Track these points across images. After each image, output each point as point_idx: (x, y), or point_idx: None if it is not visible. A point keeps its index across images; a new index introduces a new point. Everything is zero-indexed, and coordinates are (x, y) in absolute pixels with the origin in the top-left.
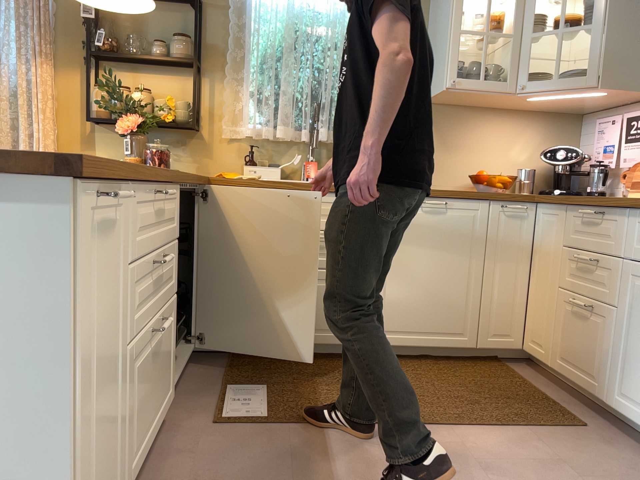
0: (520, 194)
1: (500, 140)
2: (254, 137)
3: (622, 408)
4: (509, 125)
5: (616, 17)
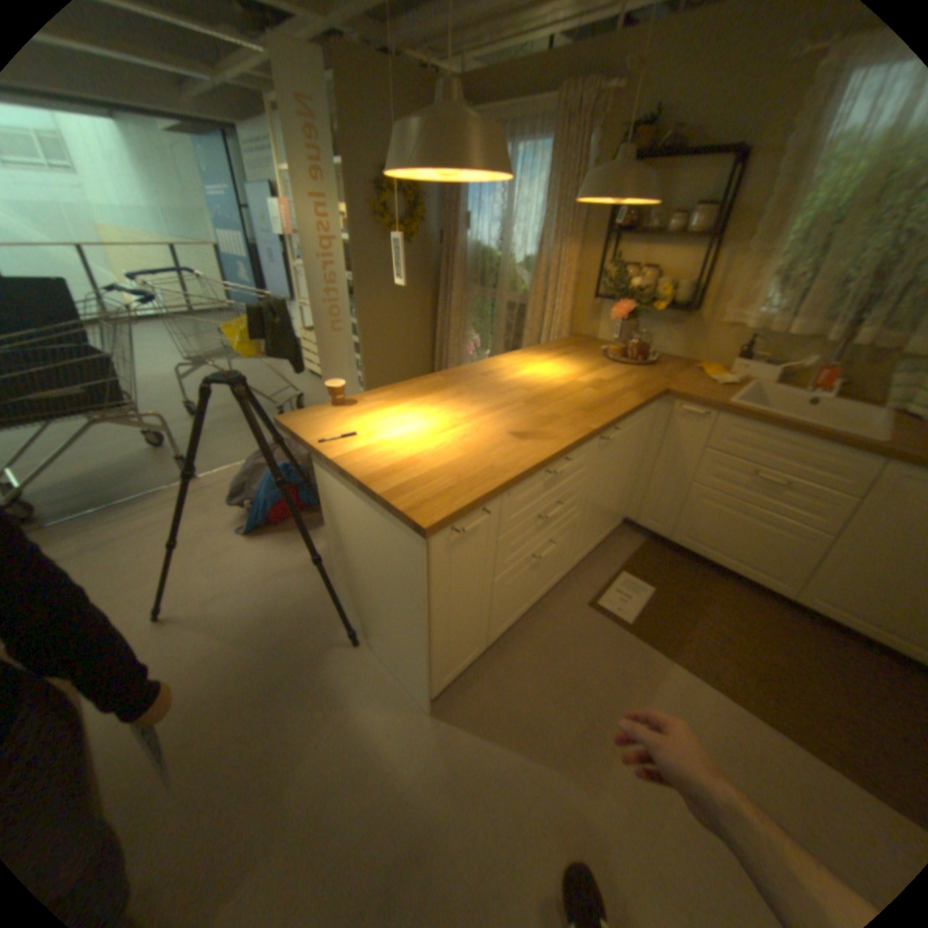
0: None
1: None
2: (761, 325)
3: None
4: None
5: None
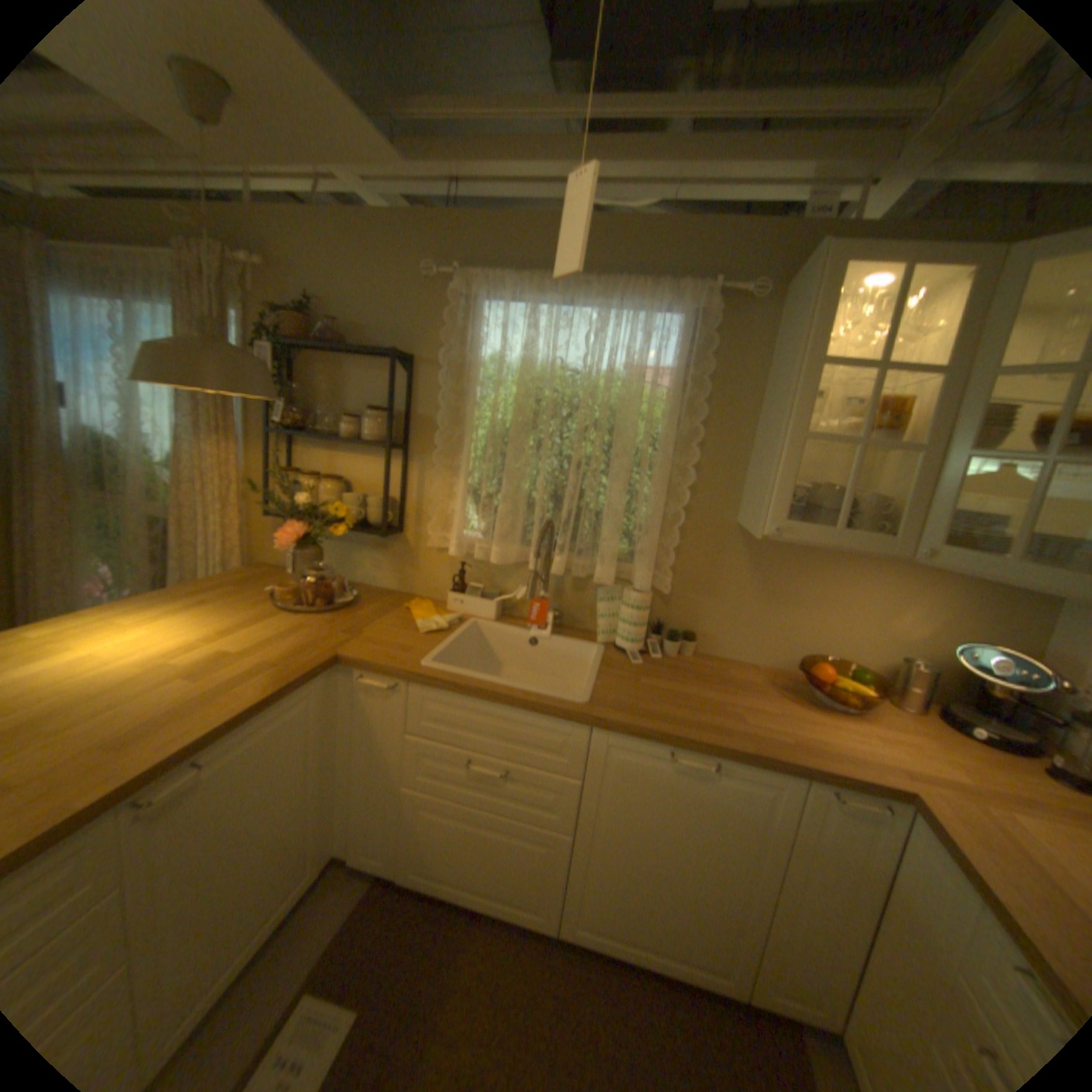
0: (884, 771)
1: (877, 600)
2: (468, 551)
3: None
4: (900, 576)
5: None
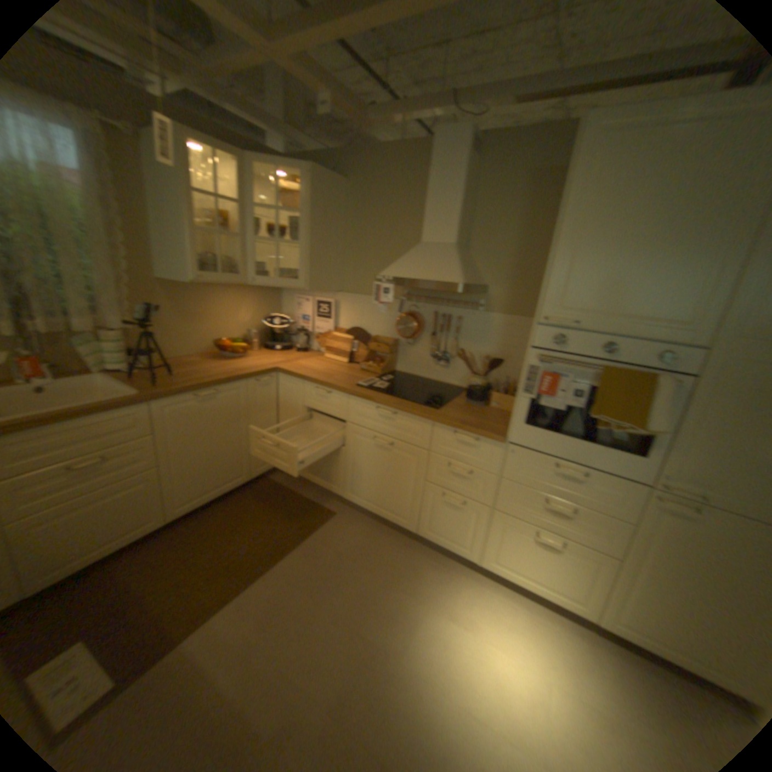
0: (262, 366)
1: (226, 308)
2: None
3: (351, 498)
4: (231, 295)
5: (310, 240)
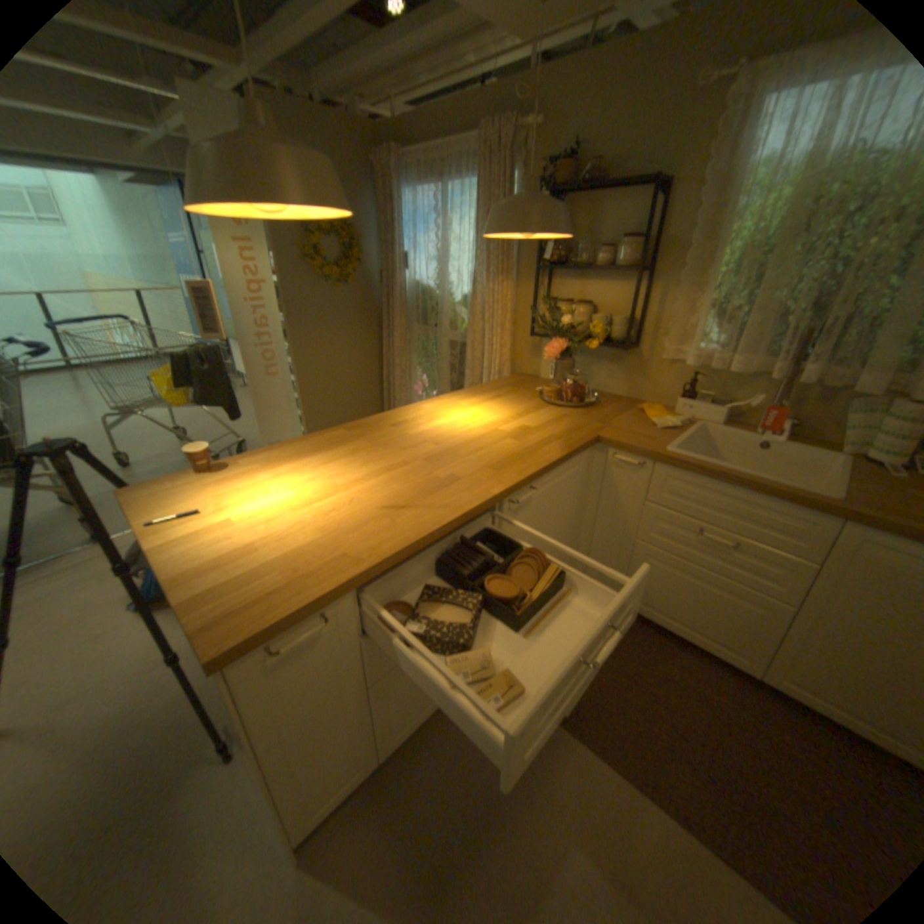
0: None
1: None
2: (703, 361)
3: None
4: None
5: None
